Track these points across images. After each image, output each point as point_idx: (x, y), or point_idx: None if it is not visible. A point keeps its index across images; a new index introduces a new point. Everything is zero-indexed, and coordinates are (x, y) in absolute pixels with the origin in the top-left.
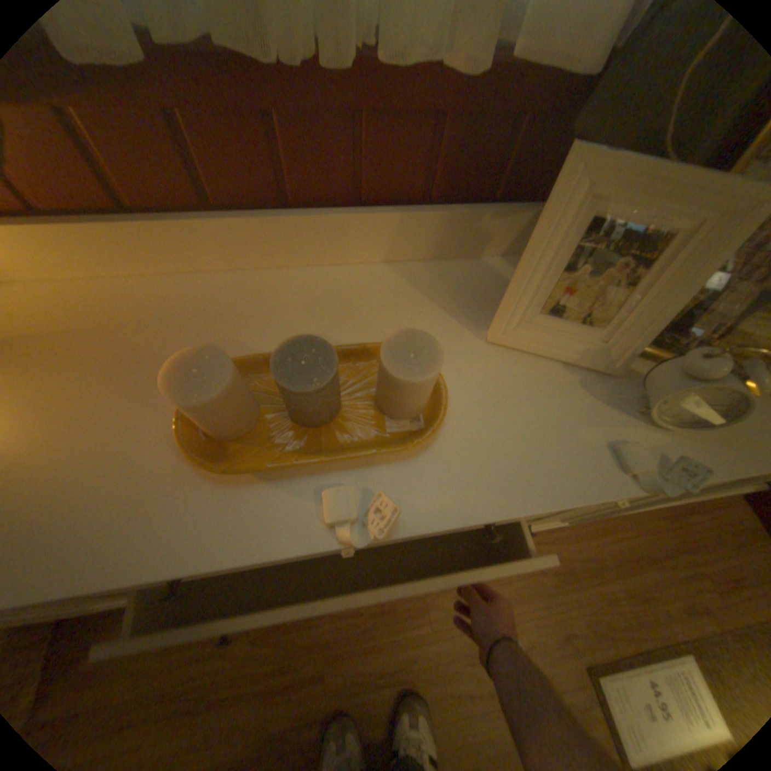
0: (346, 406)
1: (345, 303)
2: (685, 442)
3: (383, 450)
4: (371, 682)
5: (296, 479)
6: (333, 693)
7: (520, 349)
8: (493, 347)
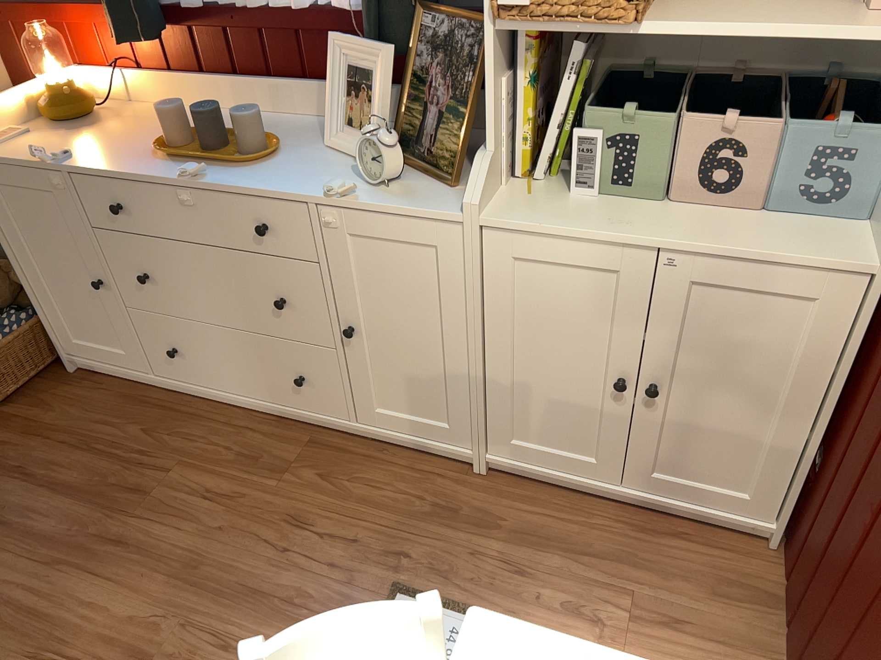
0: (224, 146)
1: (274, 125)
2: (372, 187)
3: (224, 162)
4: (201, 491)
5: (183, 163)
6: (169, 483)
7: (339, 150)
8: (326, 148)
